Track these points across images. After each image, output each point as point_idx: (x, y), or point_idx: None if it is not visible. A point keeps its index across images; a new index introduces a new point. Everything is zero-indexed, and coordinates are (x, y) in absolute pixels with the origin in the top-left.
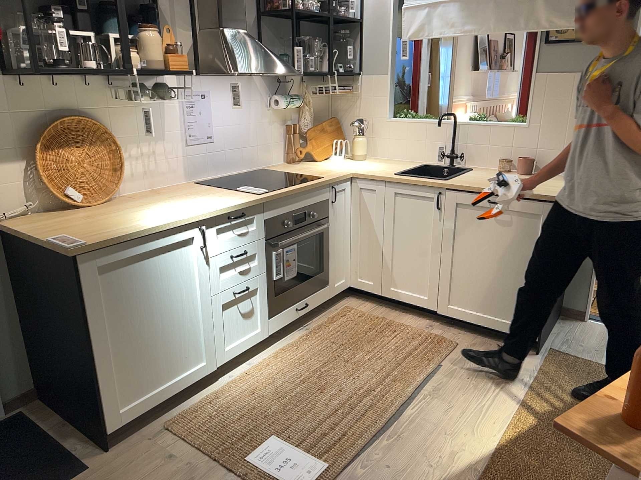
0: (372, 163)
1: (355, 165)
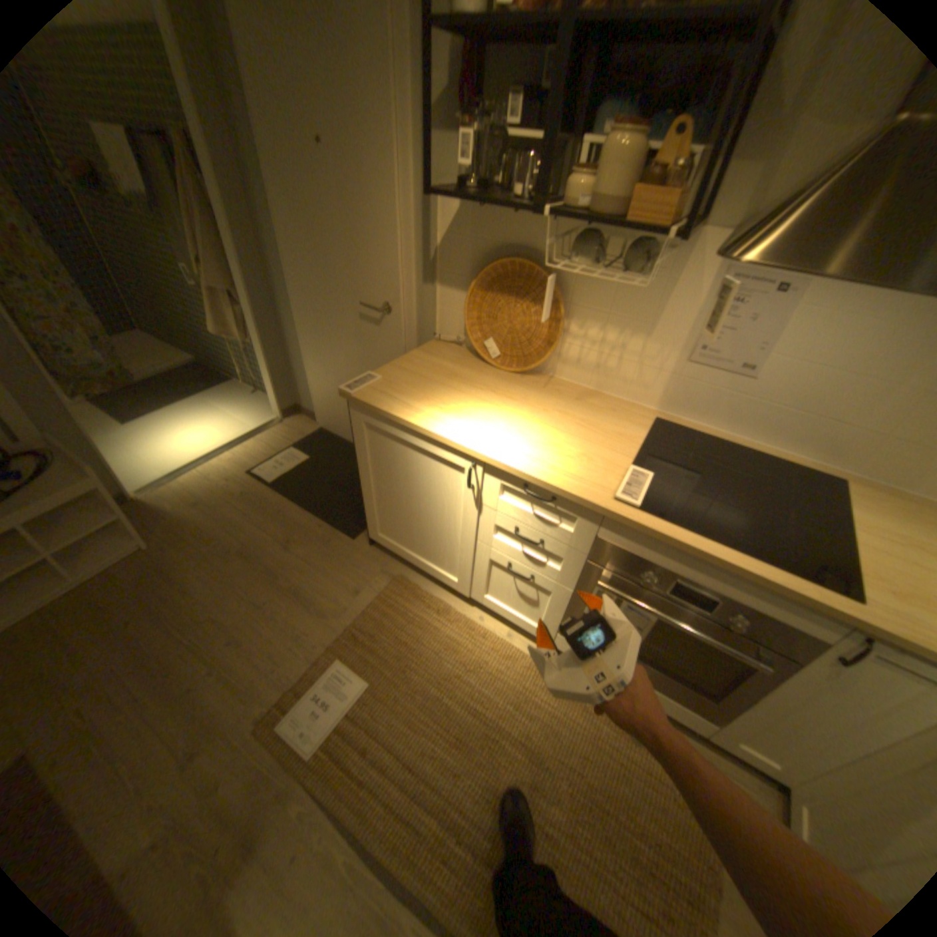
0: None
1: None
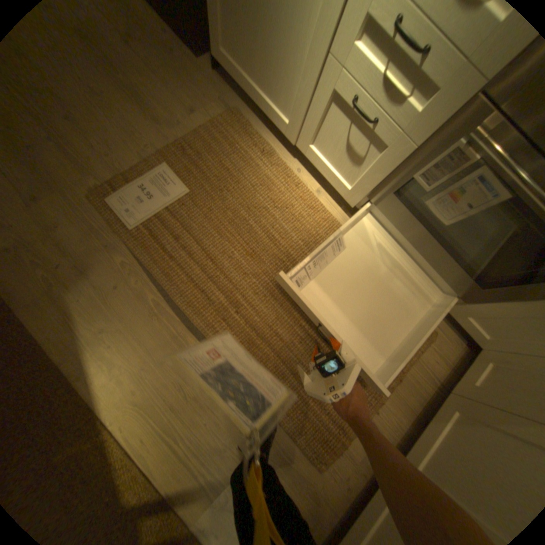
0: None
1: None
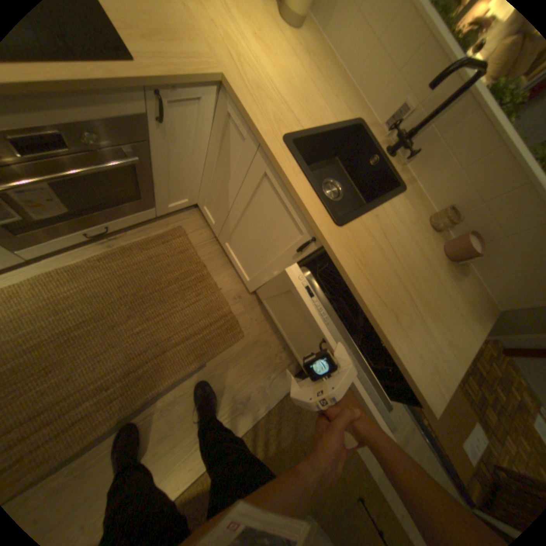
0: (296, 53)
1: (262, 40)
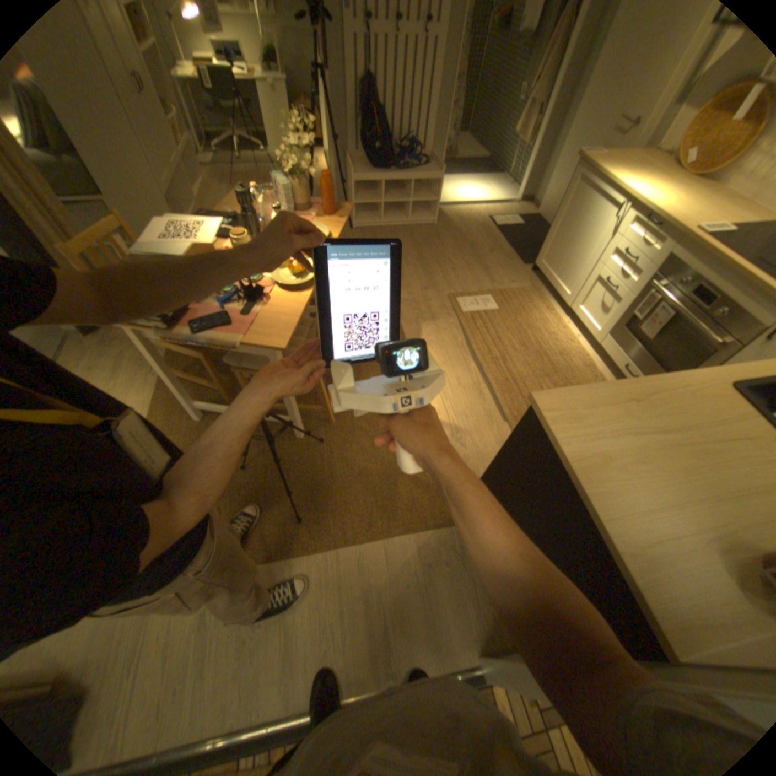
0: None
1: None
